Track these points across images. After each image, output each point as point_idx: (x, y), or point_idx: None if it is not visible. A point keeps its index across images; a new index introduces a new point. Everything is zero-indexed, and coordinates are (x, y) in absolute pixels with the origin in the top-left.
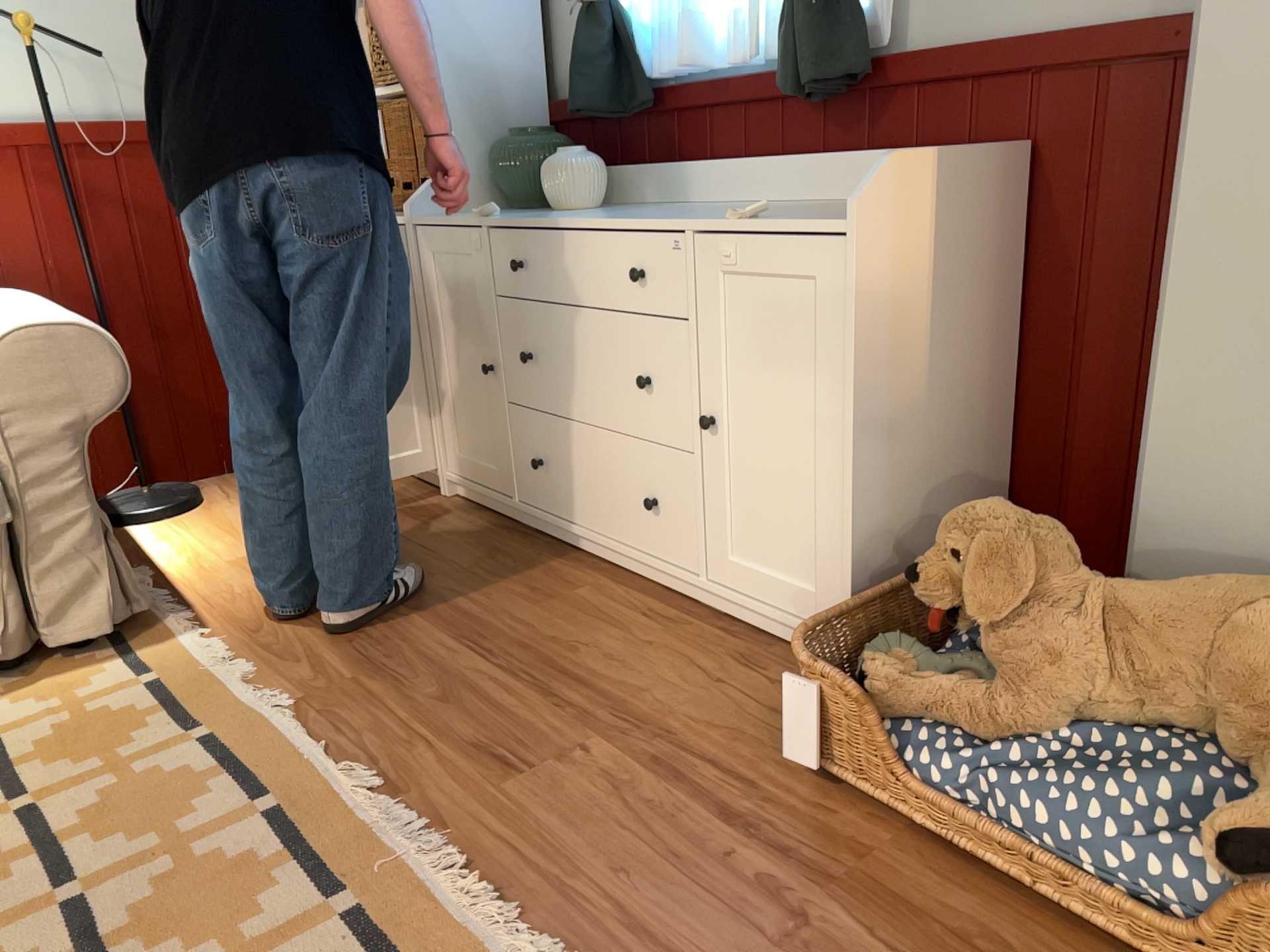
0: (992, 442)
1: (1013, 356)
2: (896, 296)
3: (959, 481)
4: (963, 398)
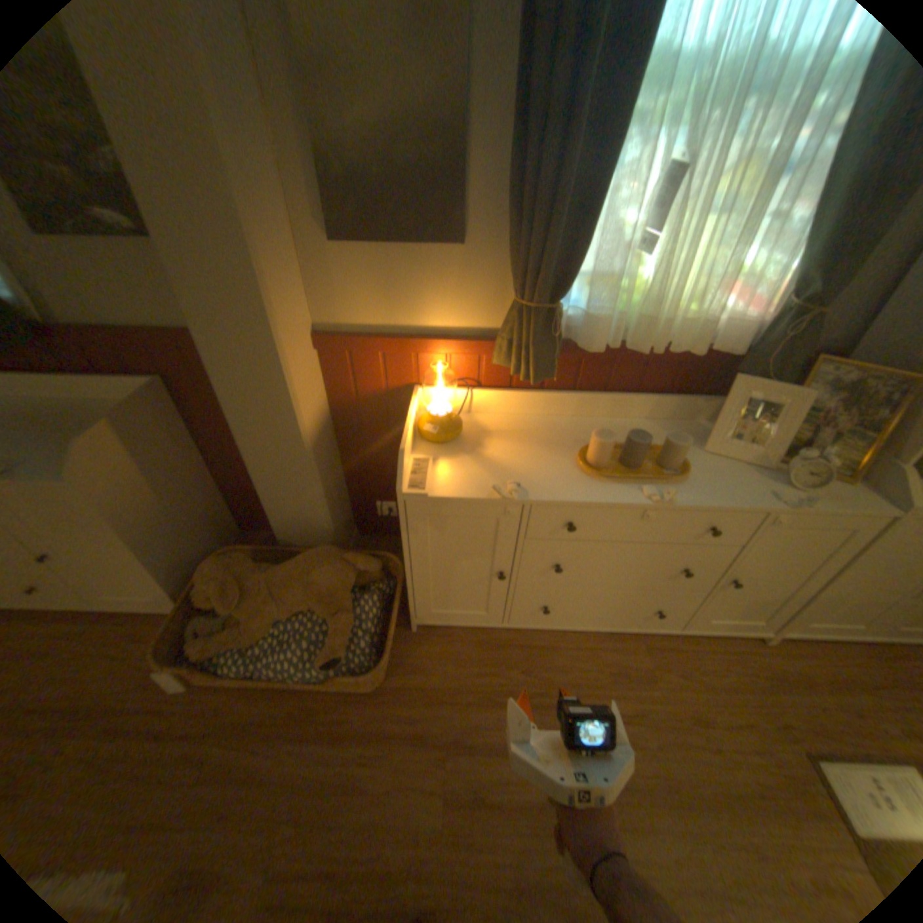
0: (209, 492)
1: (201, 457)
2: (123, 489)
3: (201, 518)
4: (185, 491)
